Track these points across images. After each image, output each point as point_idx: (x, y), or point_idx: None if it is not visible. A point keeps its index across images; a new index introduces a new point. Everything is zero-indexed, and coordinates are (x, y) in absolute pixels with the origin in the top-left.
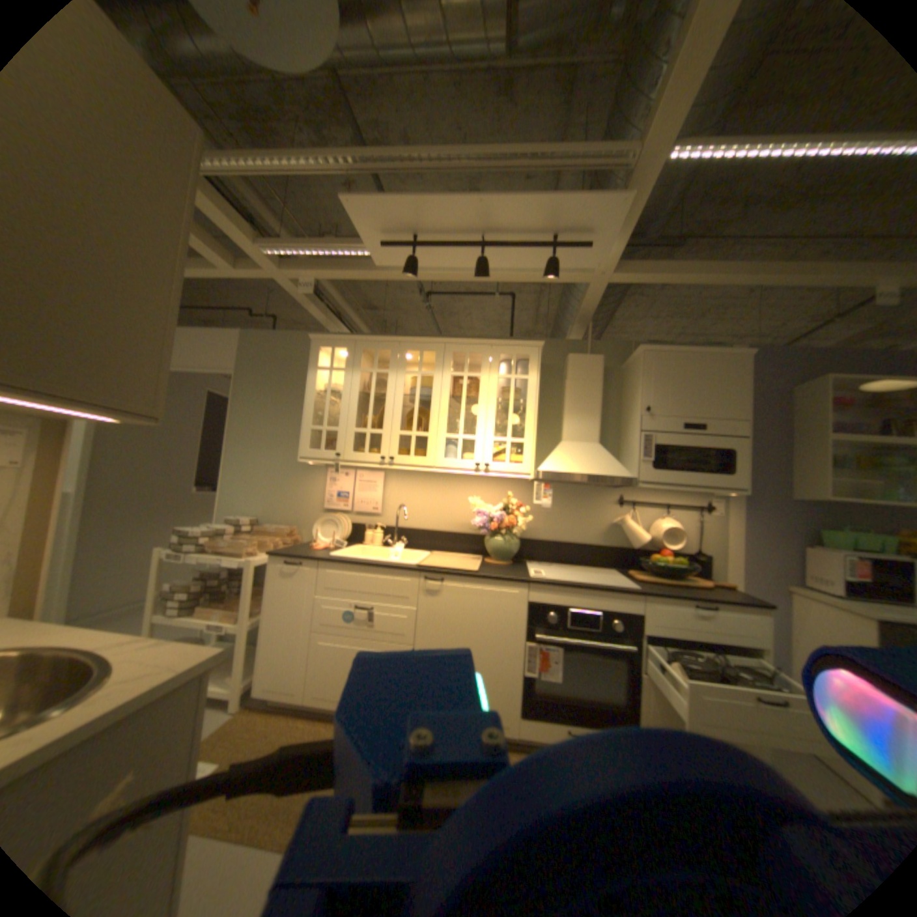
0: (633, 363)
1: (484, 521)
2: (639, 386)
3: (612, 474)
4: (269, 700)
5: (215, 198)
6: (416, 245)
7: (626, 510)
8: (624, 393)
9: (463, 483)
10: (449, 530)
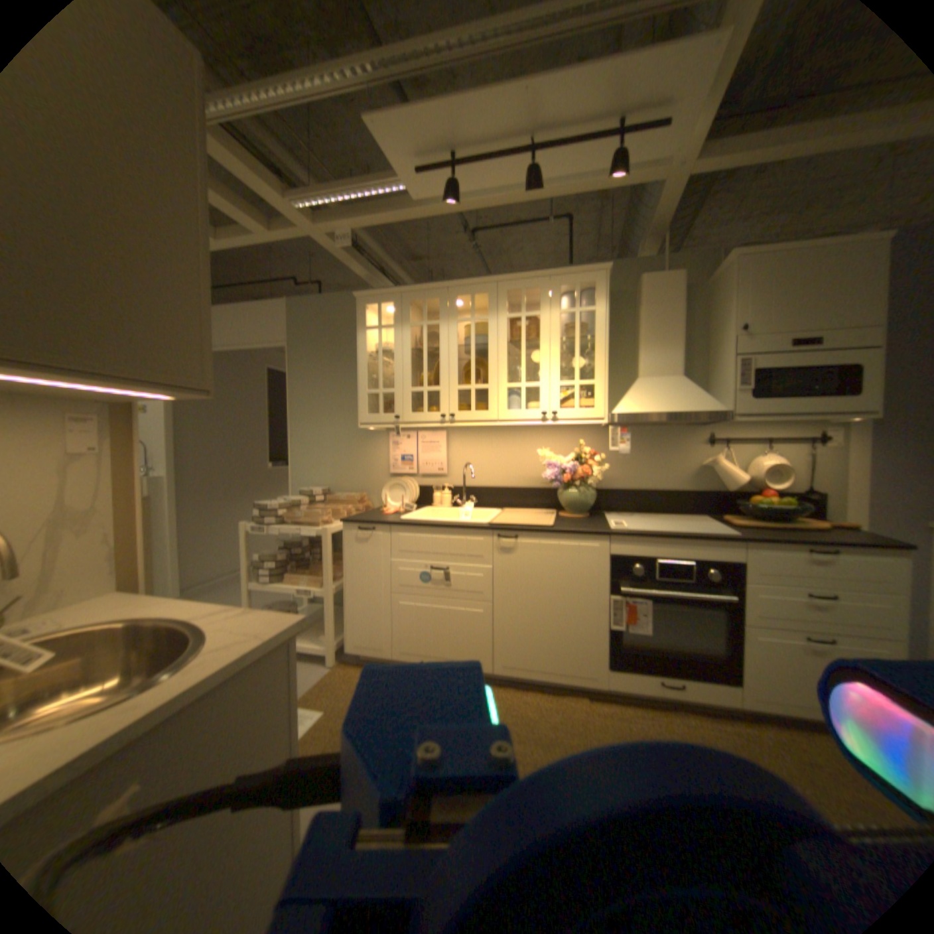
0: (724, 273)
1: (557, 474)
2: (734, 301)
3: (702, 408)
4: (362, 656)
5: (237, 151)
6: (456, 163)
7: (719, 449)
8: (713, 312)
9: (530, 435)
10: (519, 486)
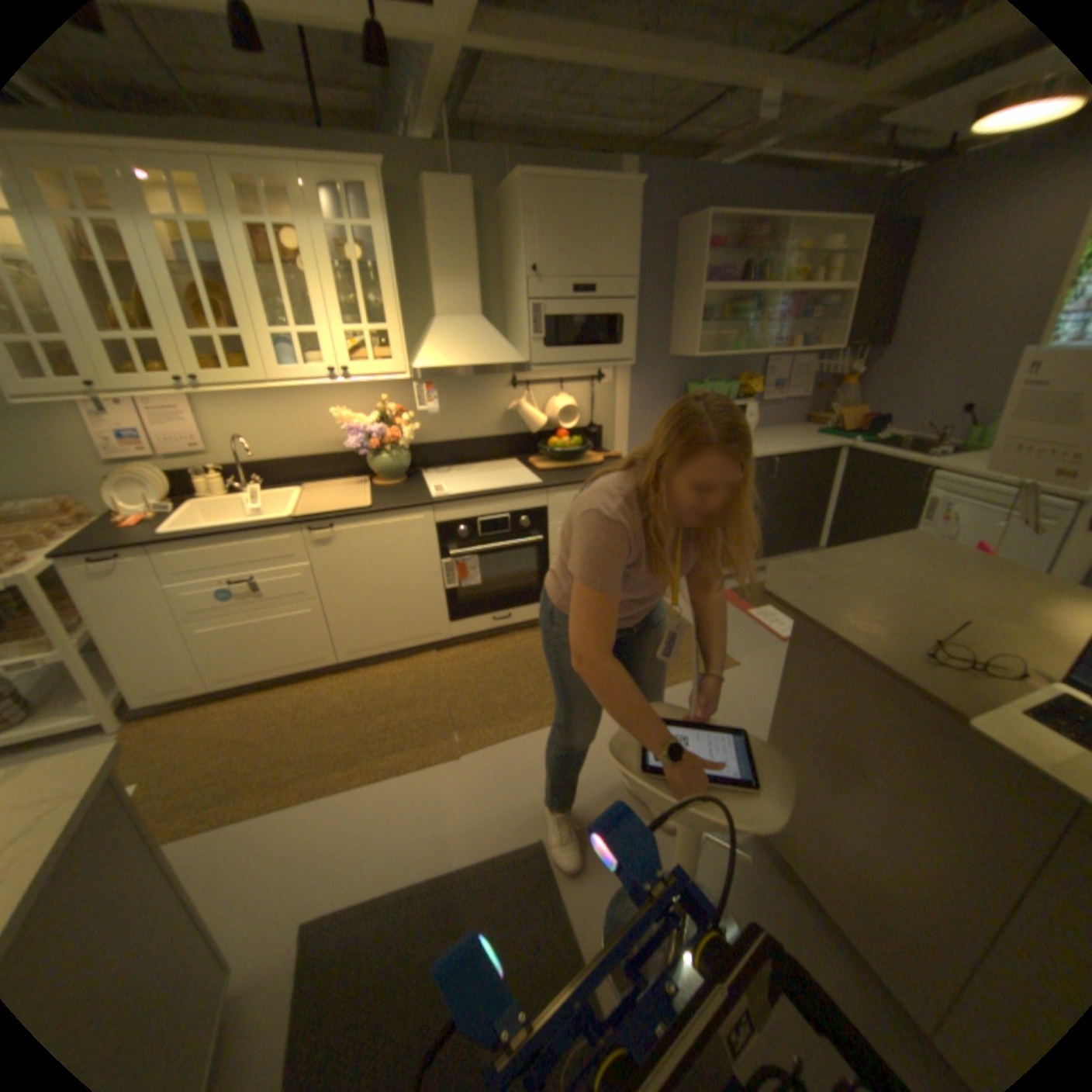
0: (512, 193)
1: (364, 441)
2: (524, 237)
3: (504, 362)
4: (165, 704)
5: None
6: None
7: (522, 393)
8: (505, 237)
9: (318, 390)
10: (319, 455)
